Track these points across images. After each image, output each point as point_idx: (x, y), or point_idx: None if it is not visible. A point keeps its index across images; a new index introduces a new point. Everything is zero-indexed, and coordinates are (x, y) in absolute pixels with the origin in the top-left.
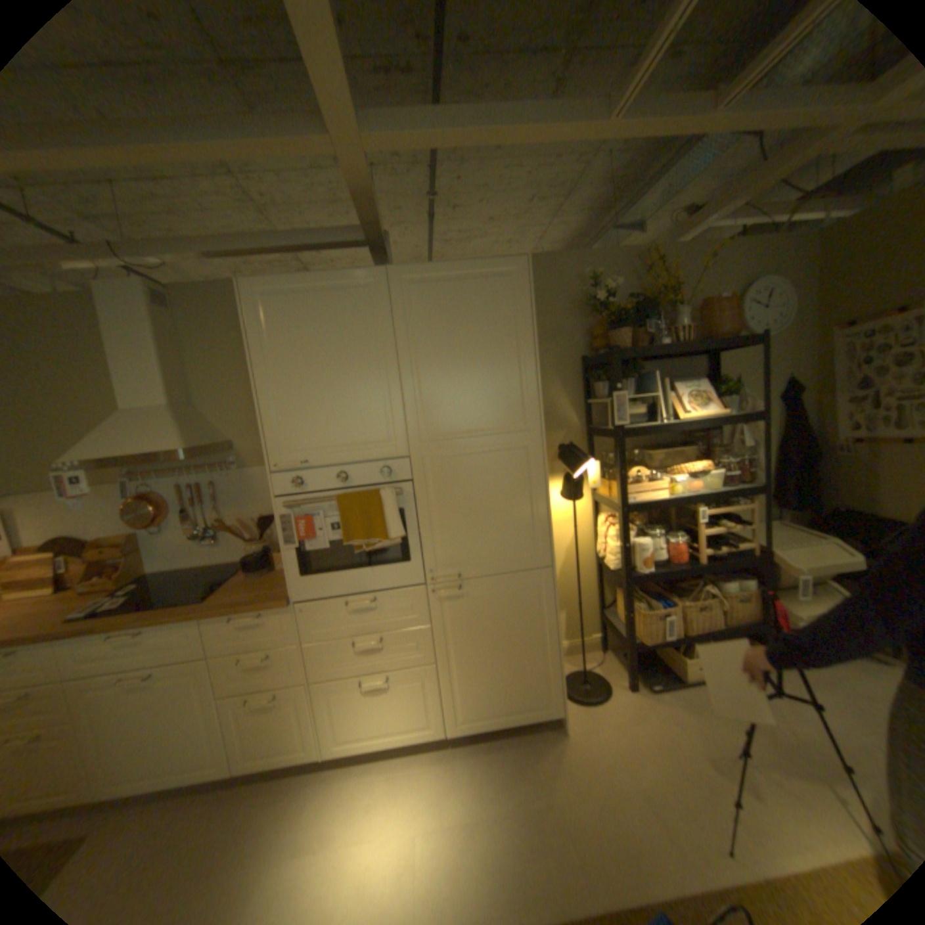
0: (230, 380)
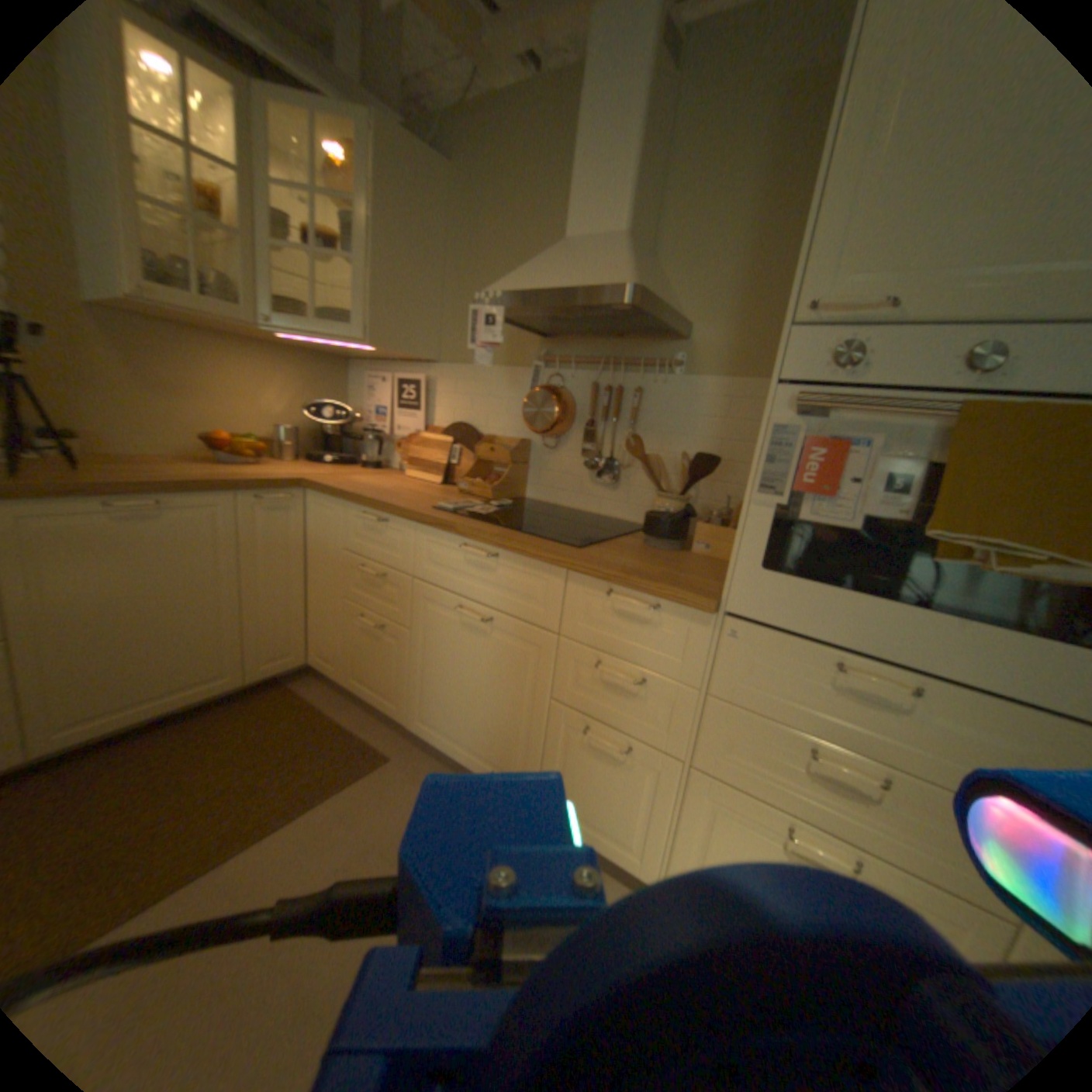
0: (729, 205)
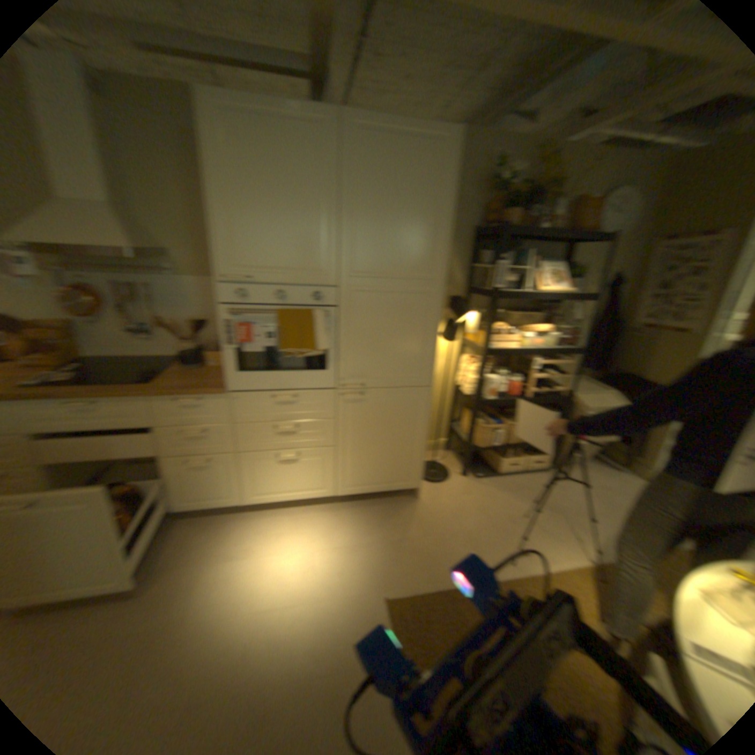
0: (173, 190)
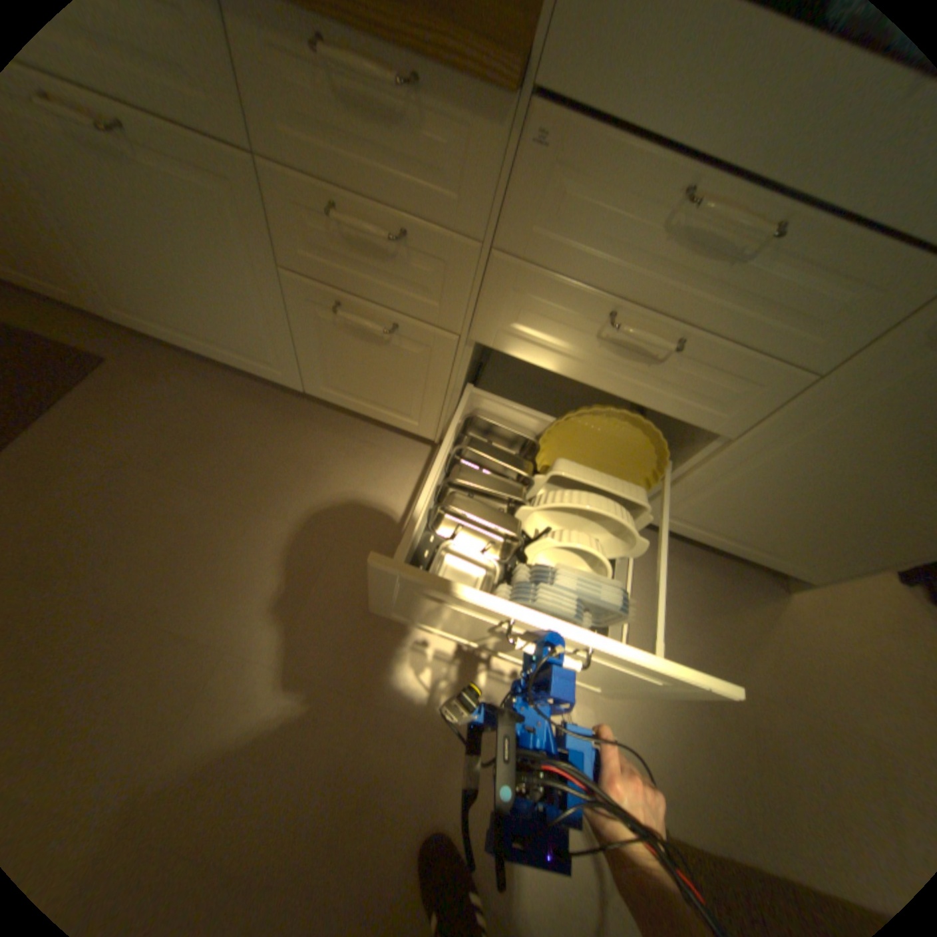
0: None
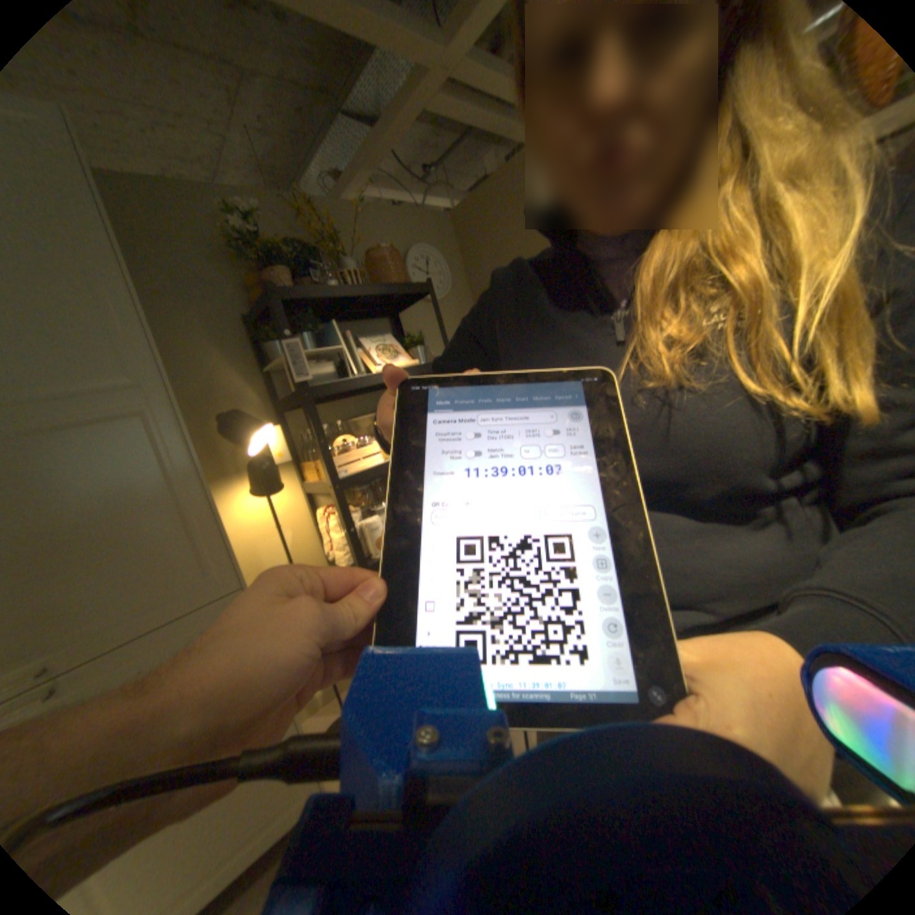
0: None
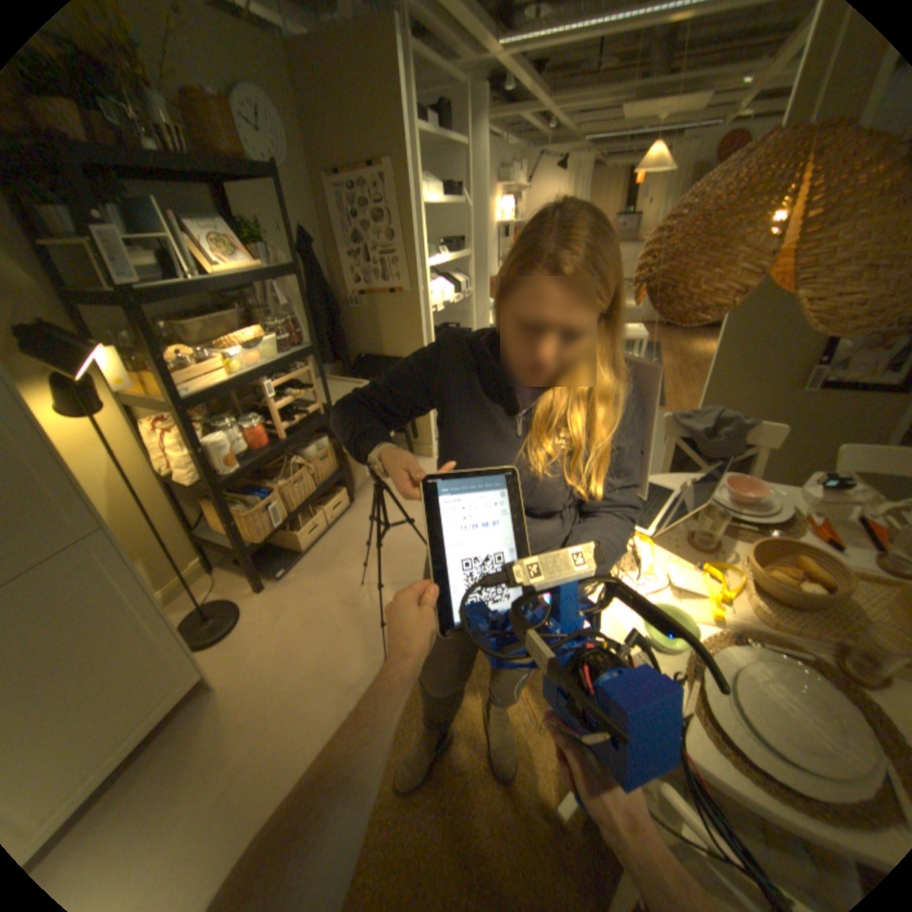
0: None
